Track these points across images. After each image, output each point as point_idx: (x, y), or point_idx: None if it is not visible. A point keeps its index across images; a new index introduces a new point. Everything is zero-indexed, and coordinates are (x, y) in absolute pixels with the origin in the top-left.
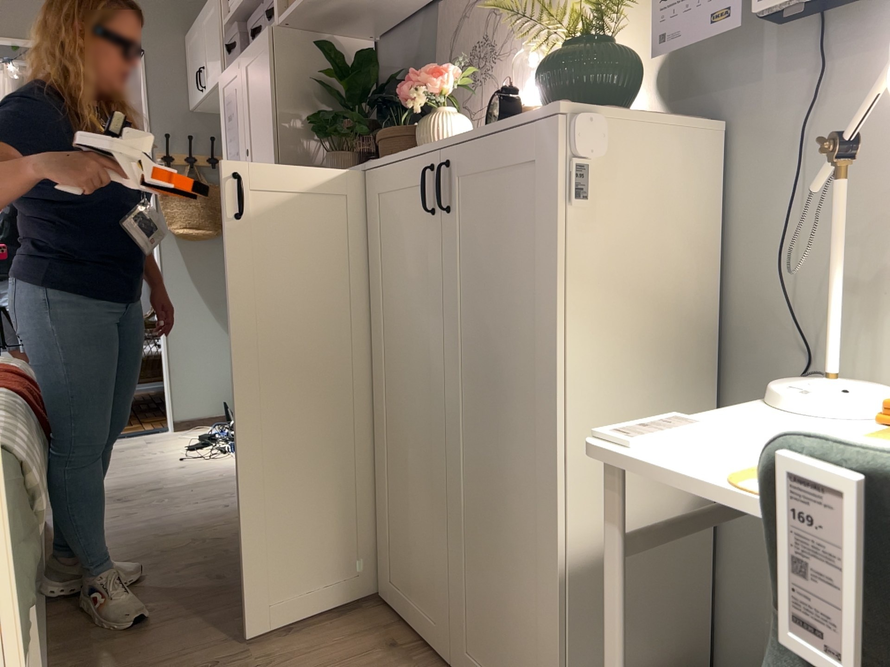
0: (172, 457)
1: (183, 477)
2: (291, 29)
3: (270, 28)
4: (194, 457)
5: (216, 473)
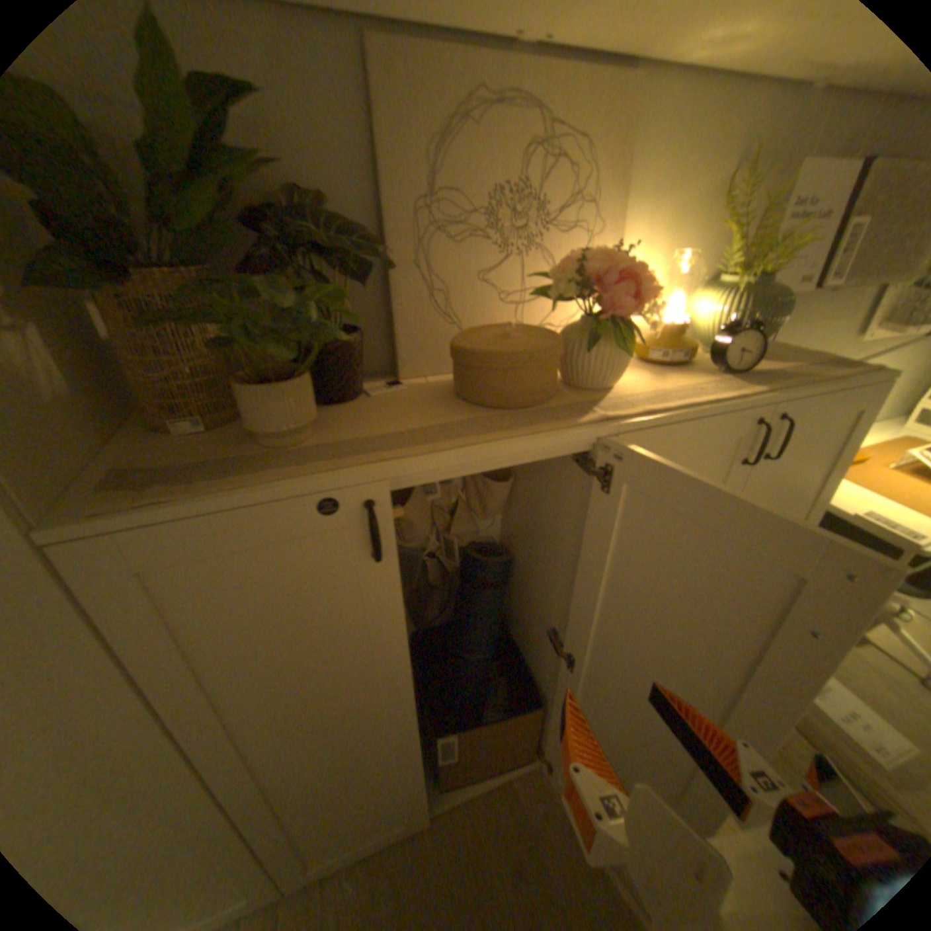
0: None
1: None
2: None
3: None
4: None
5: None
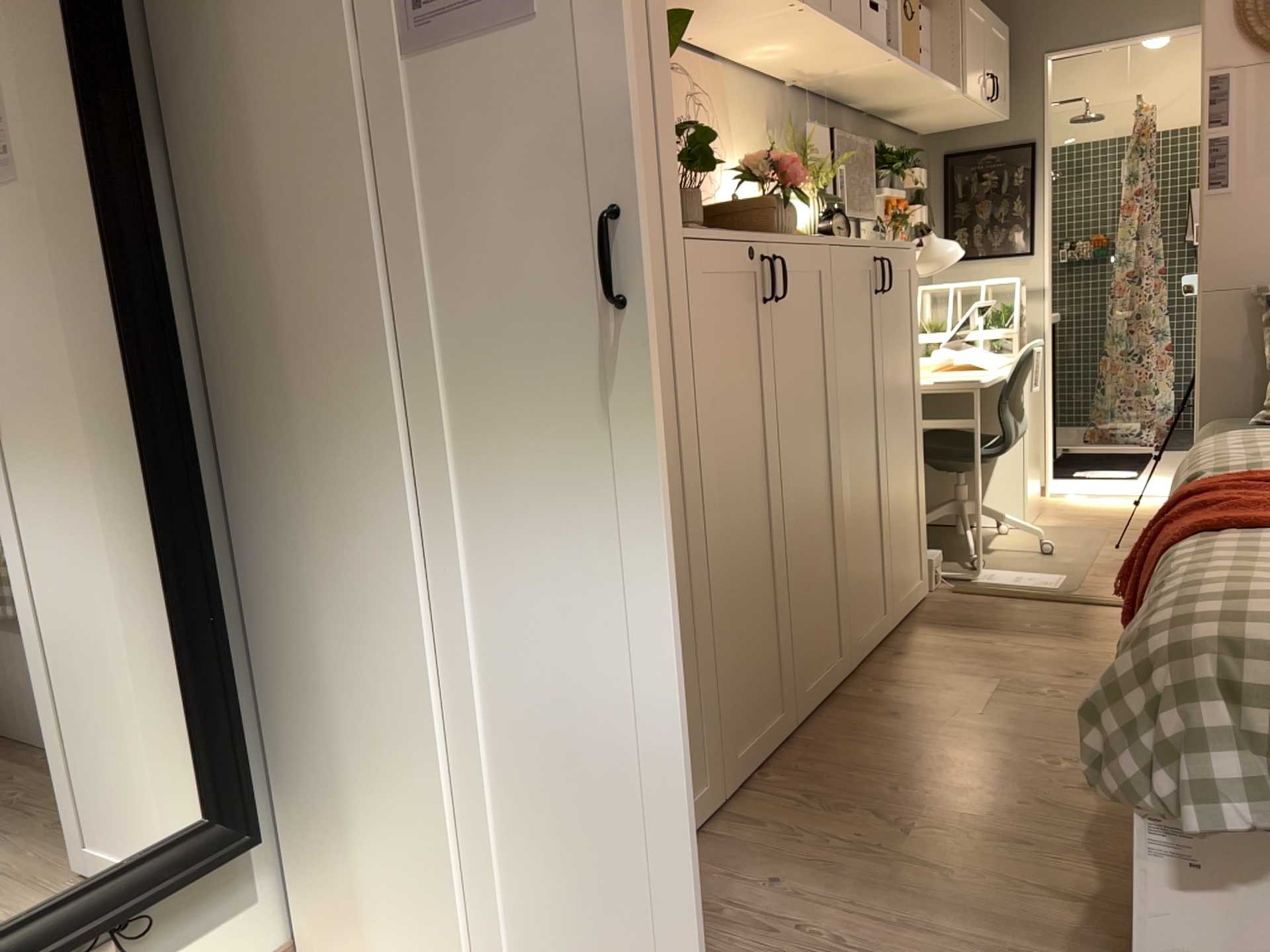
0: None
1: None
2: None
3: None
4: None
5: None
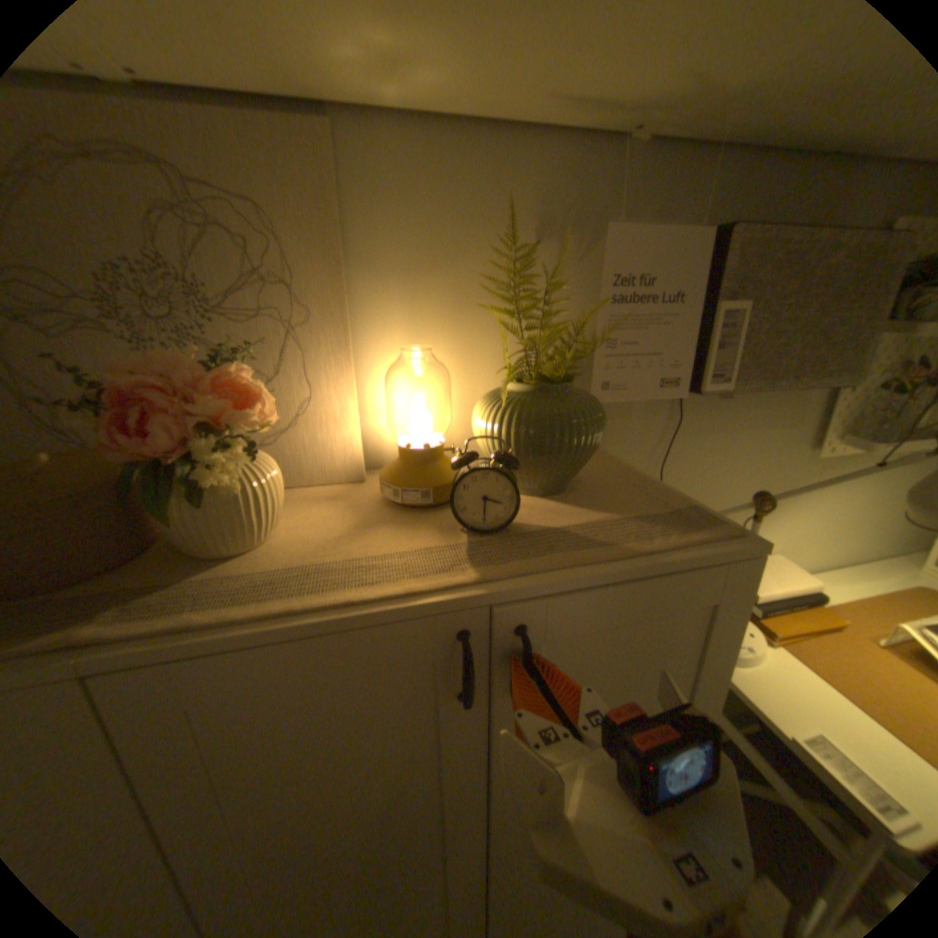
0: None
1: None
2: None
3: None
4: None
5: None
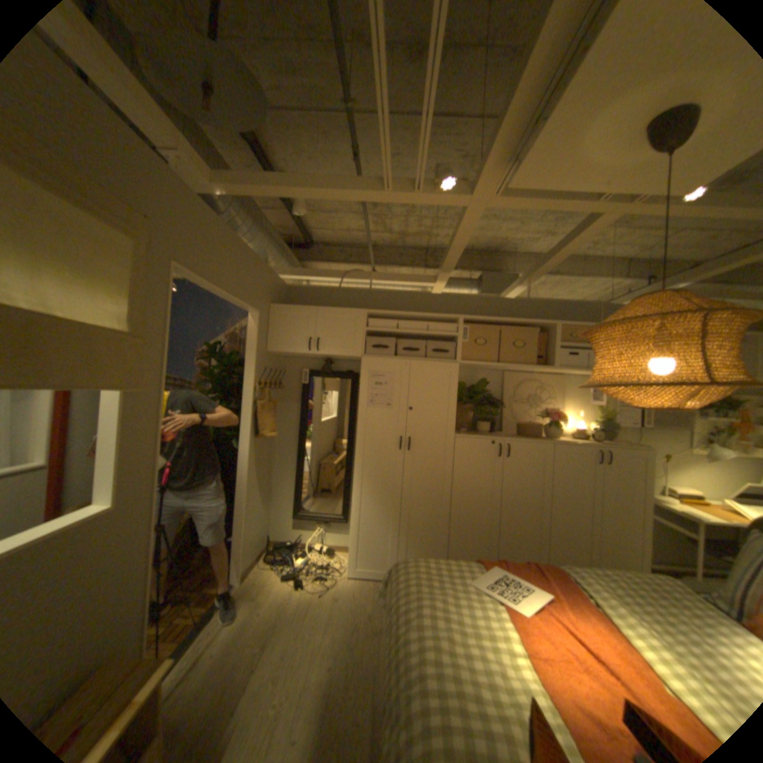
0: (306, 600)
1: (355, 605)
2: (457, 366)
3: (457, 365)
4: (317, 593)
5: (361, 593)
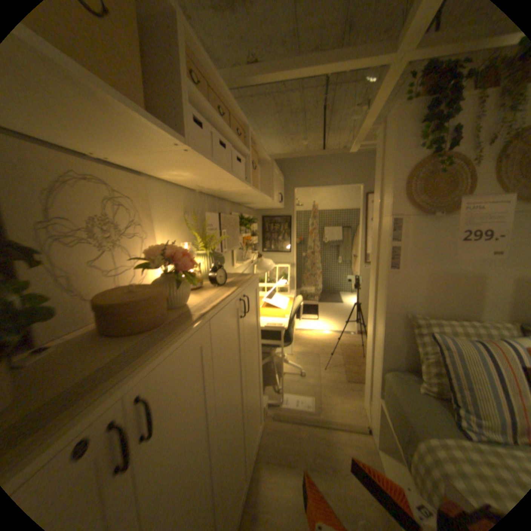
0: None
1: None
2: None
3: None
4: None
5: None
